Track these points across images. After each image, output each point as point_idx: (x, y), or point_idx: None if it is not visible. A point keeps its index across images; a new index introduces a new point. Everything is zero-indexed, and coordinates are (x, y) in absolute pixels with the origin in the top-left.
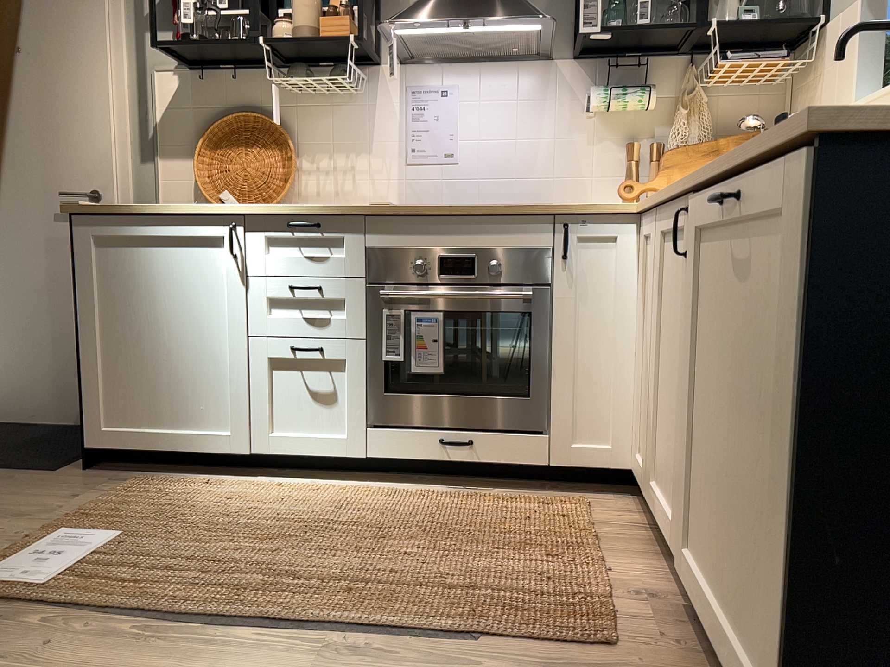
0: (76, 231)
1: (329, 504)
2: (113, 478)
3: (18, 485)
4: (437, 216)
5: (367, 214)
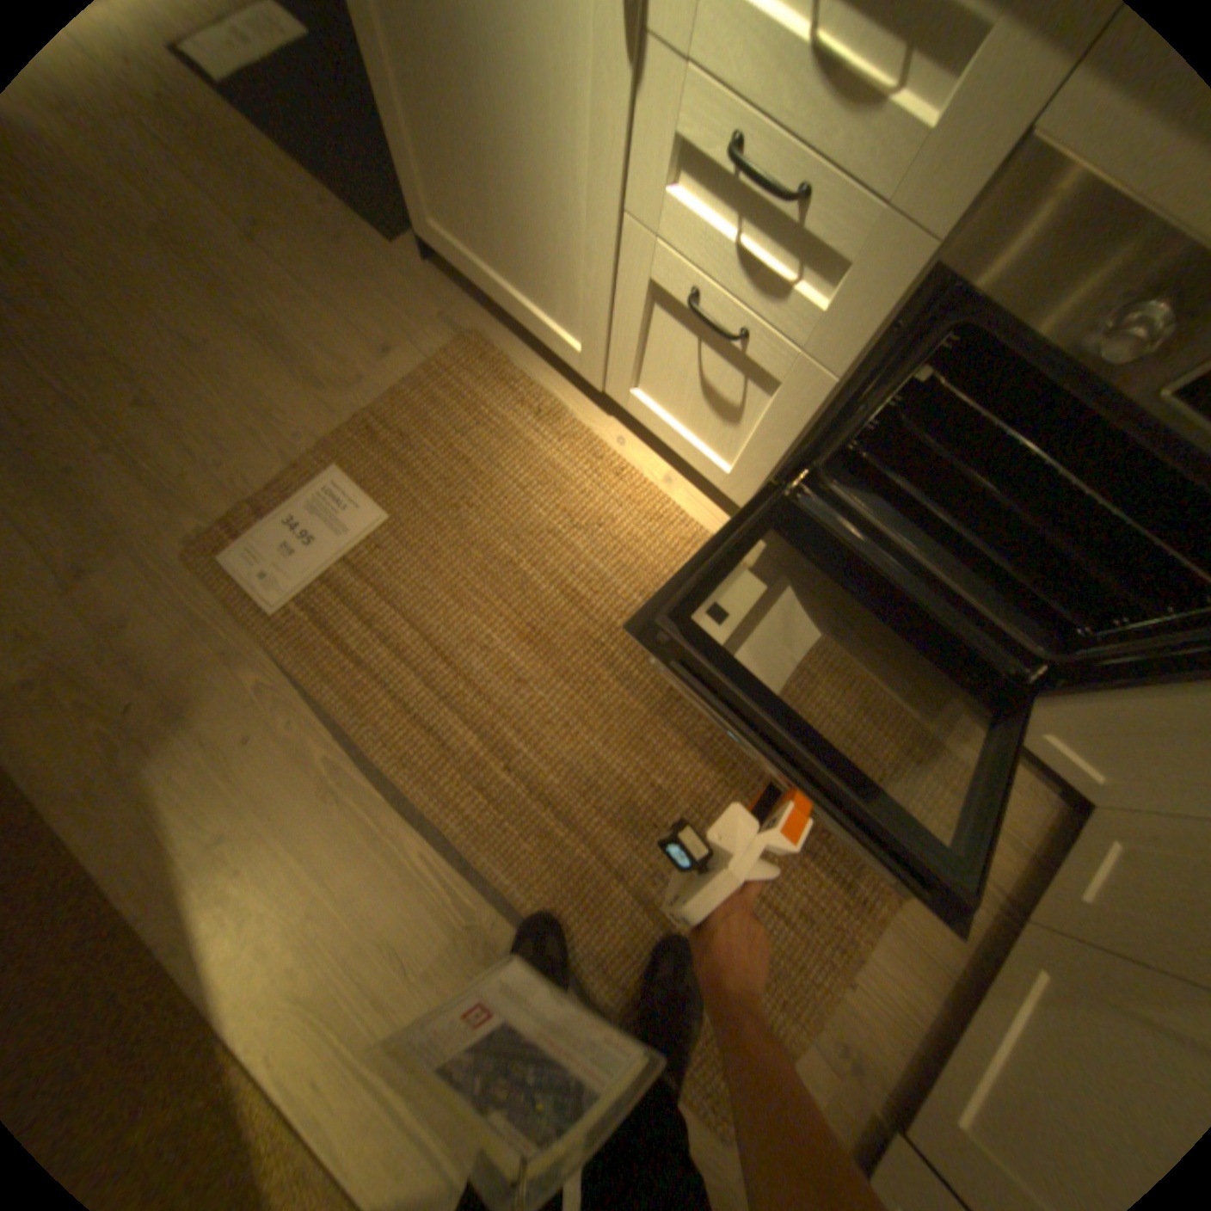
0: None
1: (649, 571)
2: (448, 308)
3: (339, 269)
4: None
5: None
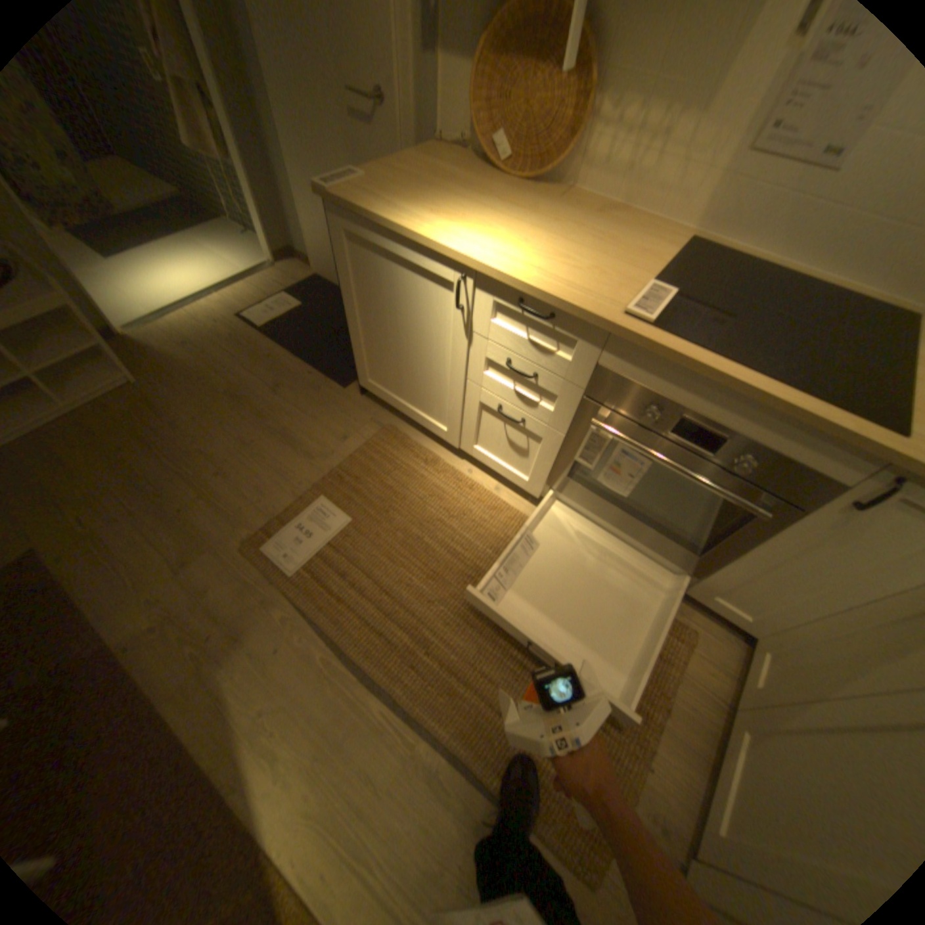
0: (333, 209)
1: (493, 535)
2: (375, 415)
3: (319, 402)
4: (708, 377)
5: (616, 333)
